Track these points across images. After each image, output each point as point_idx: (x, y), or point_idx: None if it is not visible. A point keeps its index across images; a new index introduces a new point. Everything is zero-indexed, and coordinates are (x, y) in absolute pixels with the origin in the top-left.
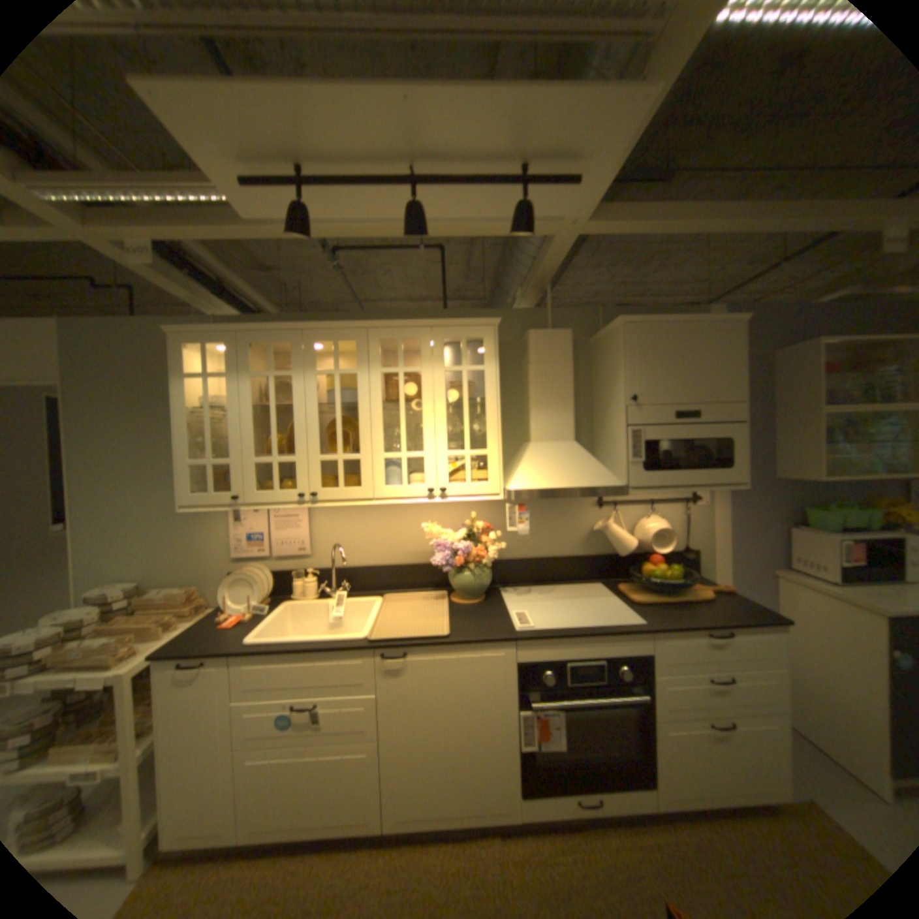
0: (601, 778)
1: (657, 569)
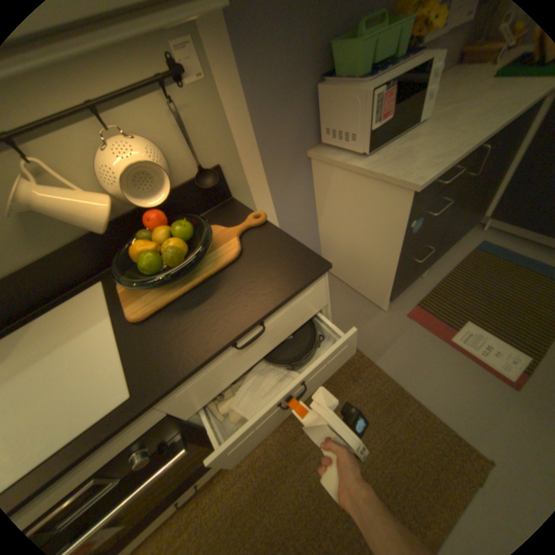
0: (183, 485)
1: (149, 244)
